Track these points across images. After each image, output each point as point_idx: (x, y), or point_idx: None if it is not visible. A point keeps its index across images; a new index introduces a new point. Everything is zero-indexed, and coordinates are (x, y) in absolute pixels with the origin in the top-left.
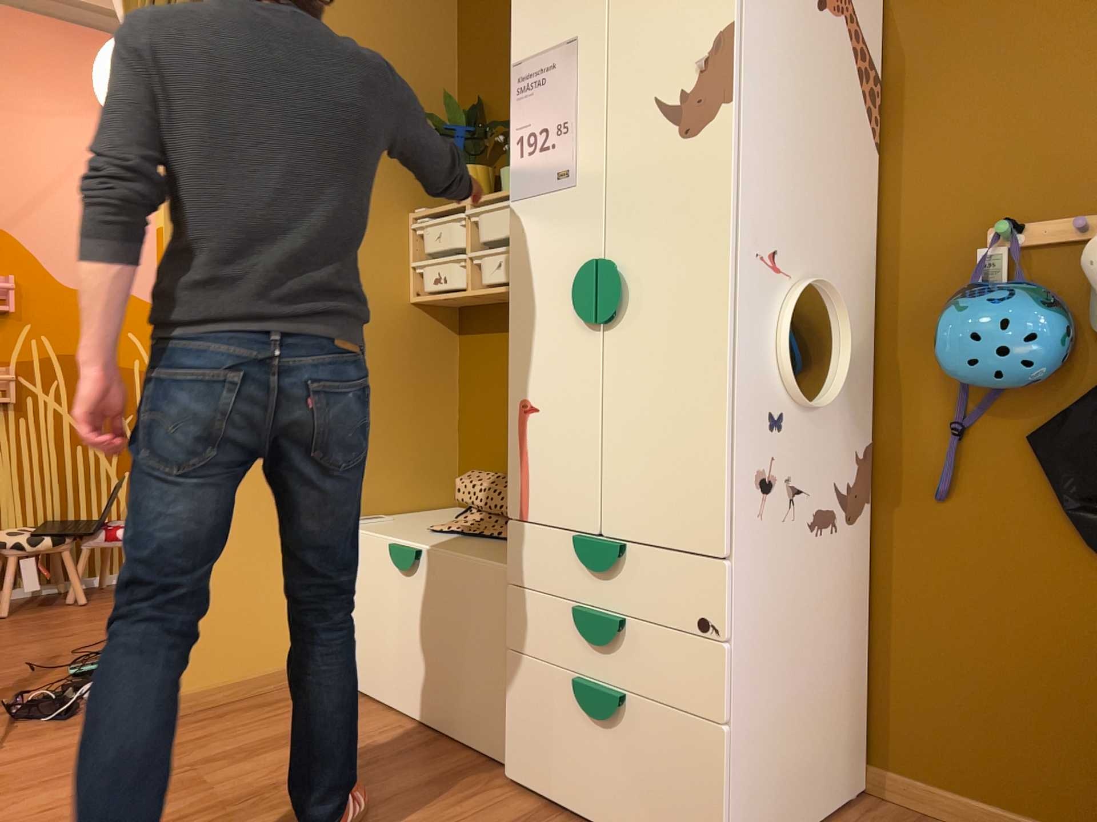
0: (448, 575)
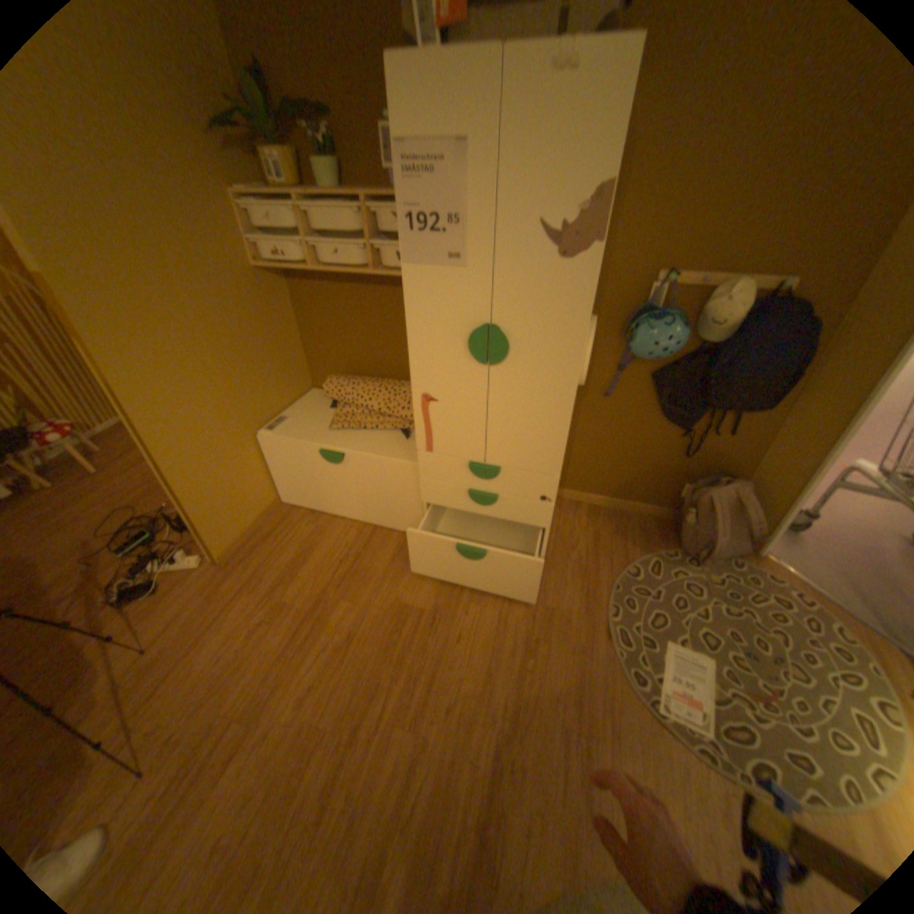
0: (369, 466)
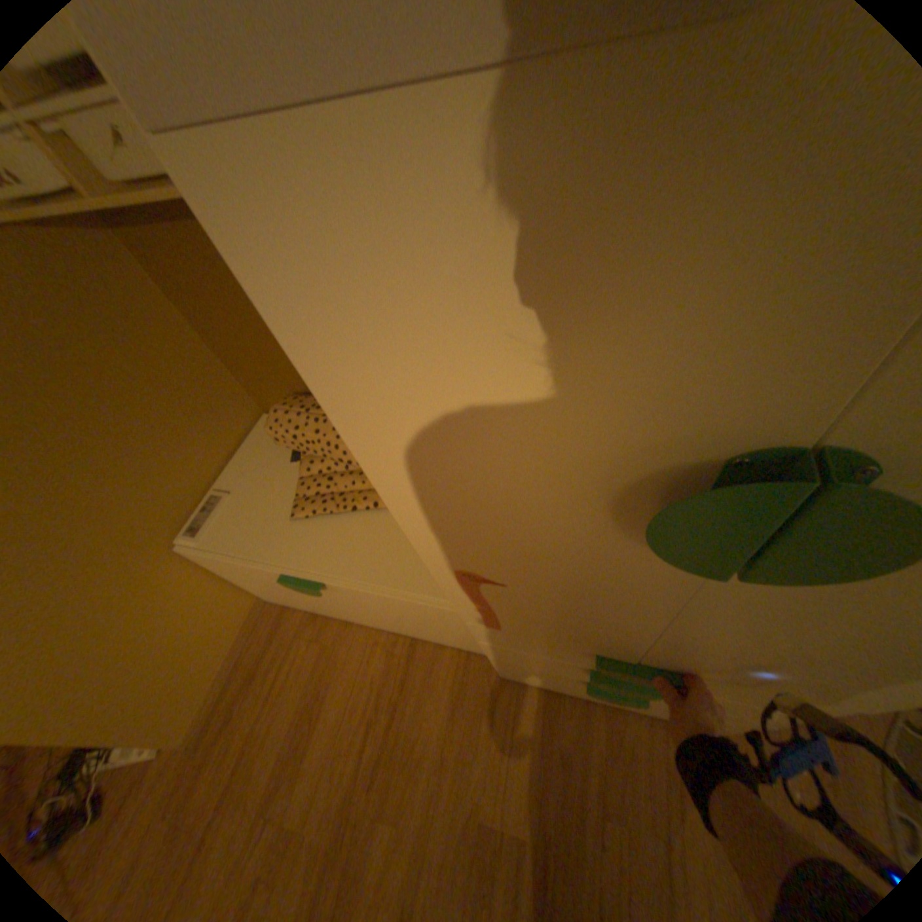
0: (374, 598)
